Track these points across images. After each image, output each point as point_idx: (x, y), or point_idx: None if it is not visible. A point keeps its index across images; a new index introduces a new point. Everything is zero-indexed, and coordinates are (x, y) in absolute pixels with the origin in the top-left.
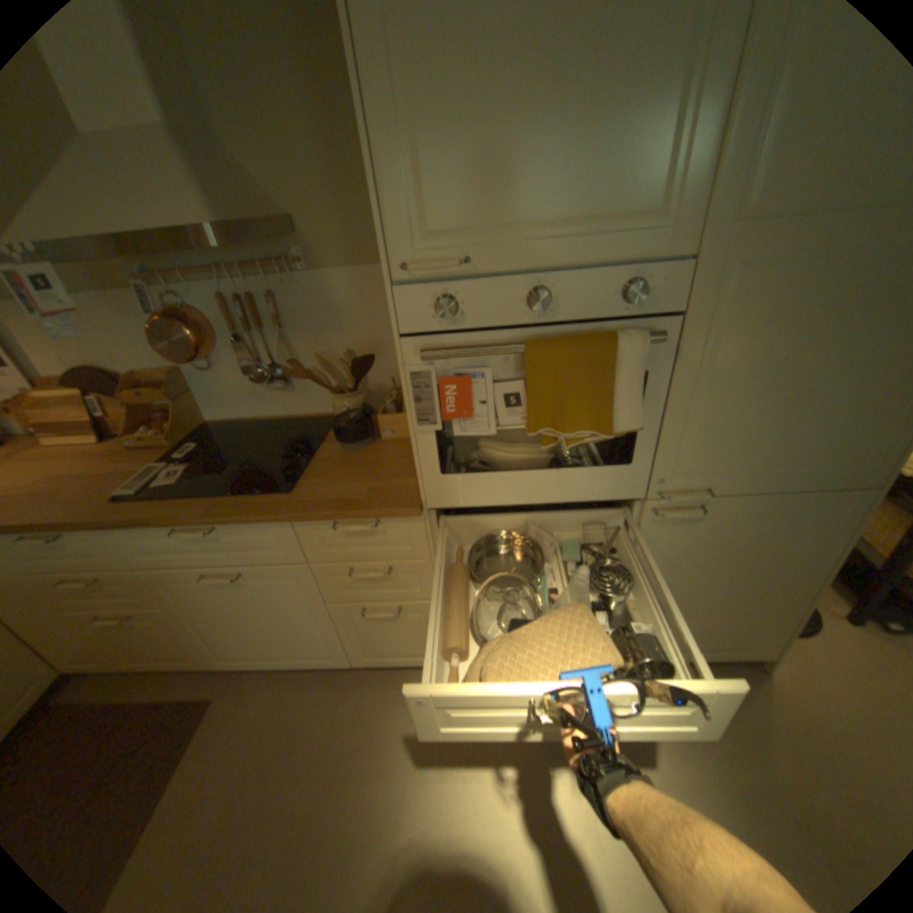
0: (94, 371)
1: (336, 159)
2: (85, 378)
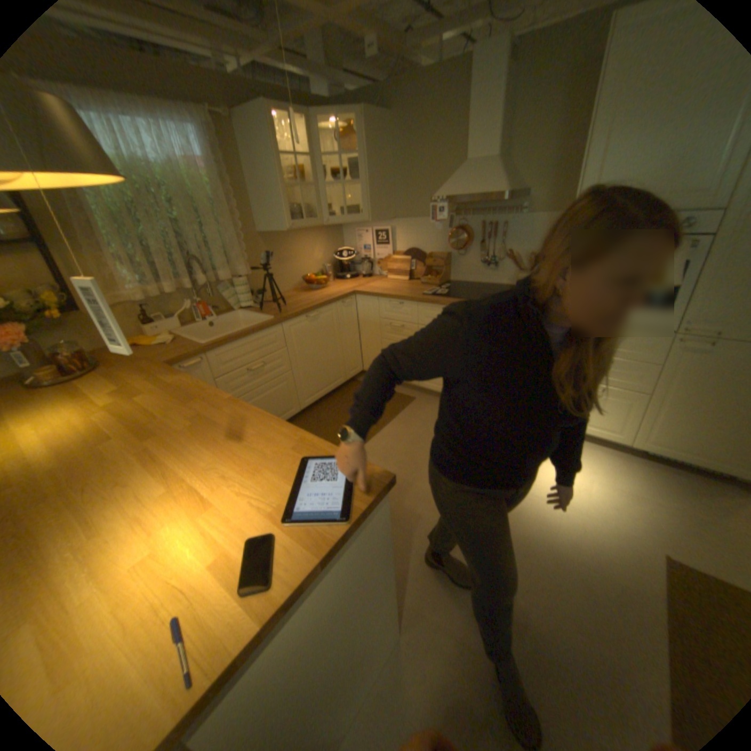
0: (418, 250)
1: (560, 164)
2: (413, 253)
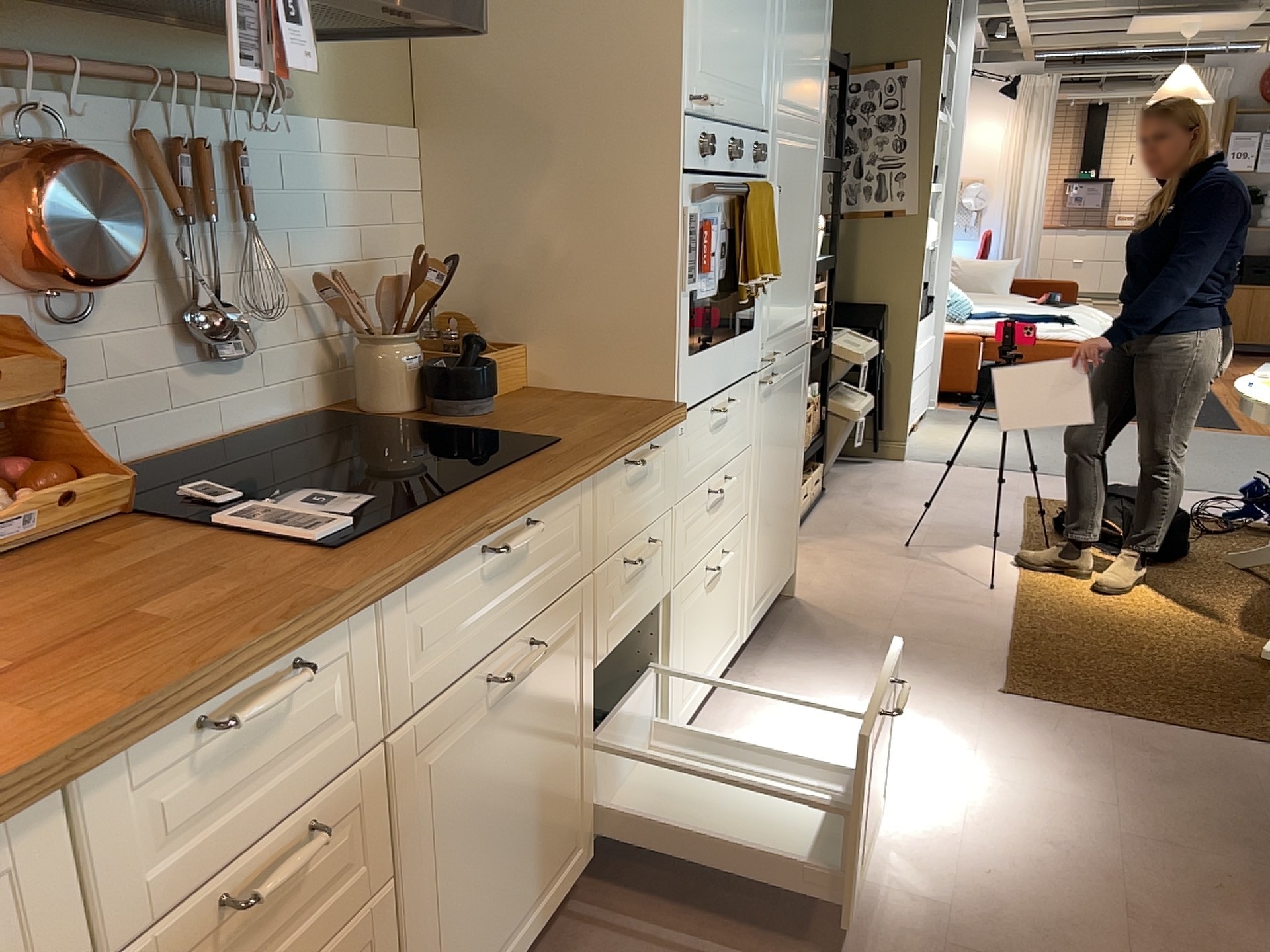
0: None
1: None
2: None
